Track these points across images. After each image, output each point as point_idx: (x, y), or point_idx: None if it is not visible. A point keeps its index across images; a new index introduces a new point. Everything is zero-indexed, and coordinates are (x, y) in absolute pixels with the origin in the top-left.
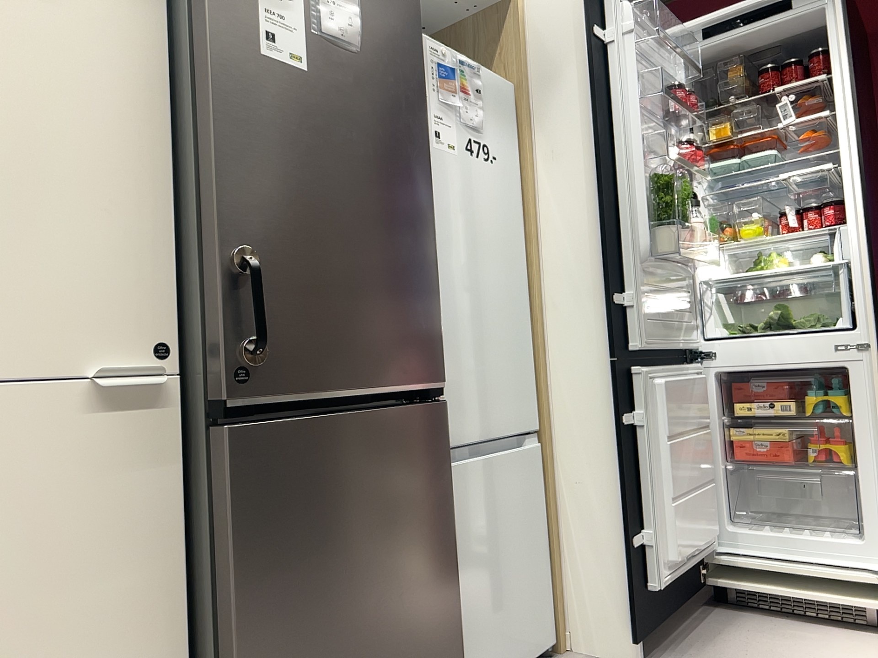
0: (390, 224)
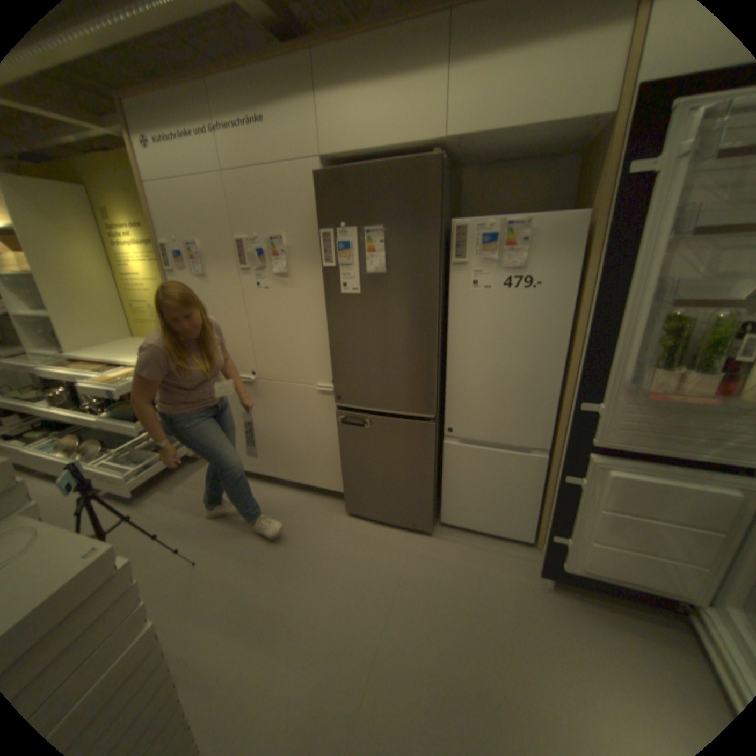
0: (402, 349)
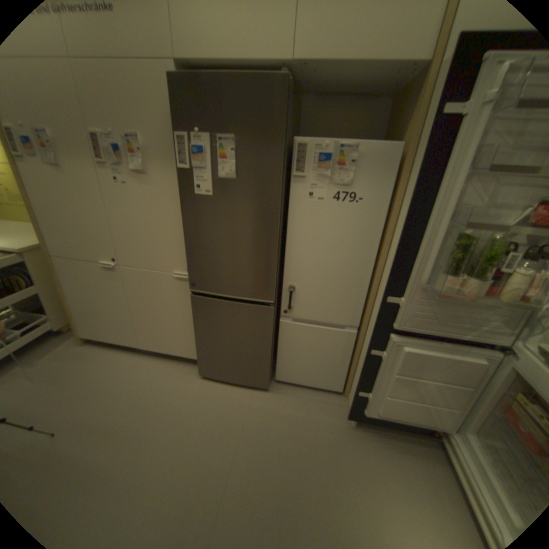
0: (249, 246)
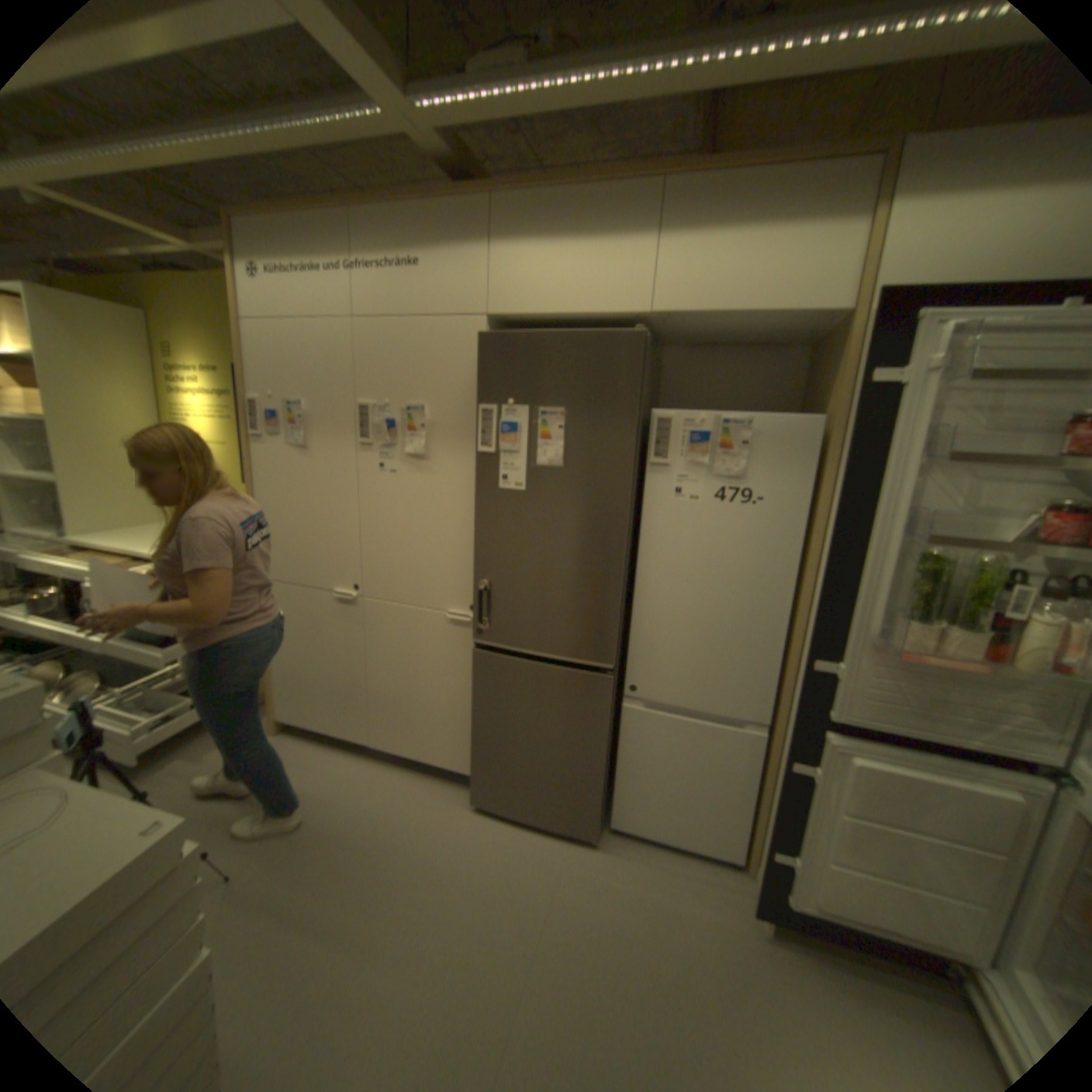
0: (576, 570)
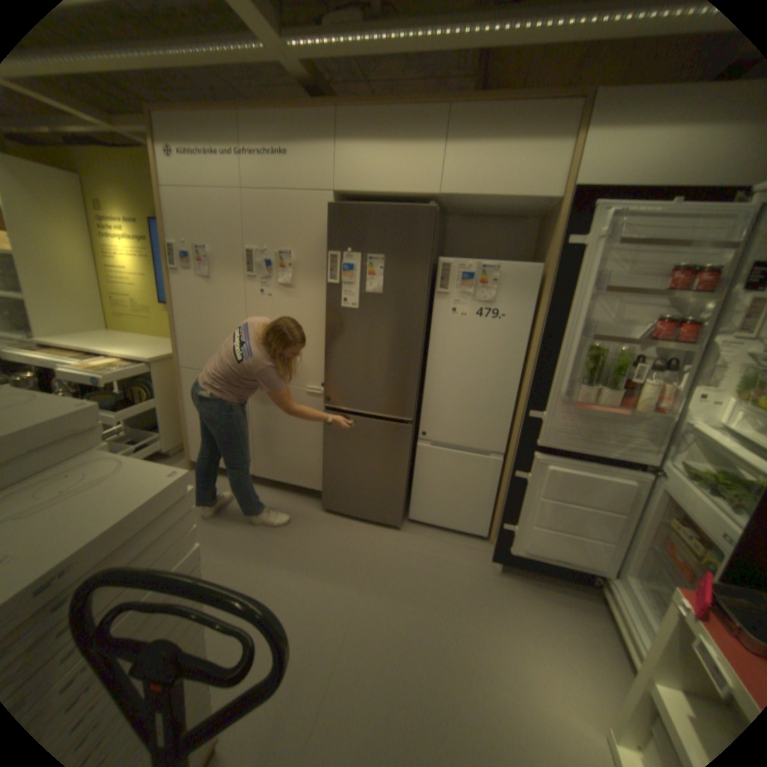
0: (390, 359)
